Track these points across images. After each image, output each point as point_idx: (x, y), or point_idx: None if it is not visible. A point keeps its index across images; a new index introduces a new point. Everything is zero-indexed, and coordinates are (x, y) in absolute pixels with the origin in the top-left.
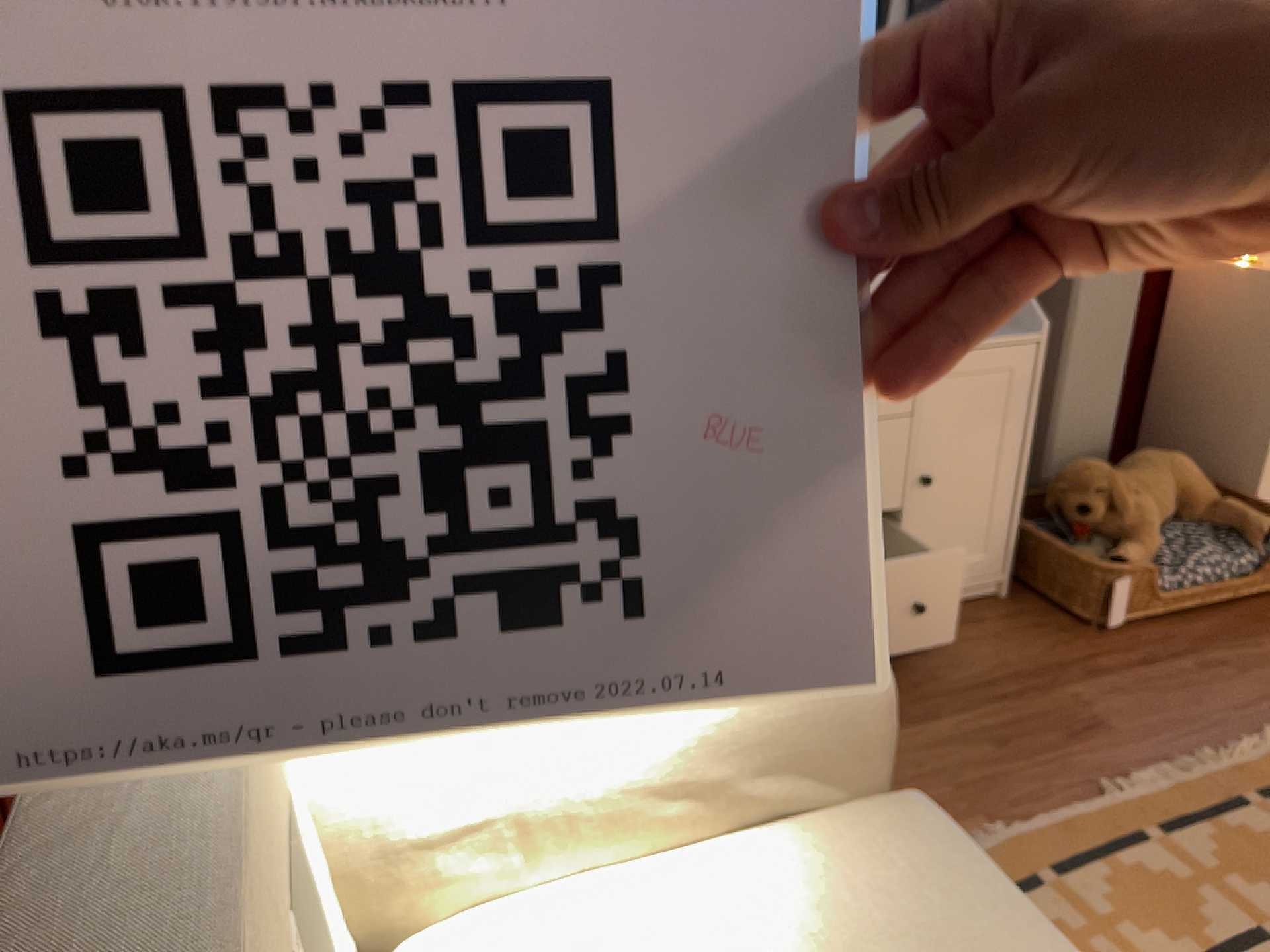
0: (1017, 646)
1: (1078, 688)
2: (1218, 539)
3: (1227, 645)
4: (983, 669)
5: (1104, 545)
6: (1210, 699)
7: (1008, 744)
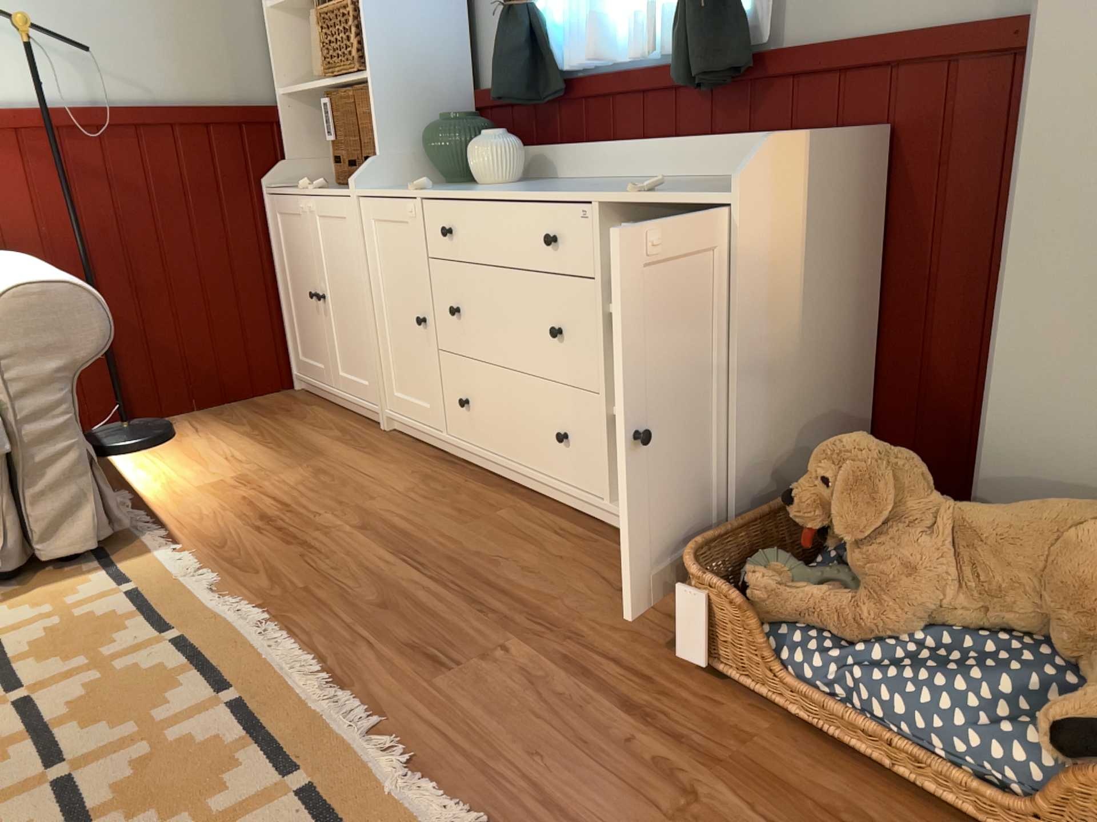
0: (603, 604)
1: (524, 649)
2: (1027, 697)
3: (768, 804)
4: (532, 587)
5: (823, 575)
6: (557, 766)
7: (385, 610)
